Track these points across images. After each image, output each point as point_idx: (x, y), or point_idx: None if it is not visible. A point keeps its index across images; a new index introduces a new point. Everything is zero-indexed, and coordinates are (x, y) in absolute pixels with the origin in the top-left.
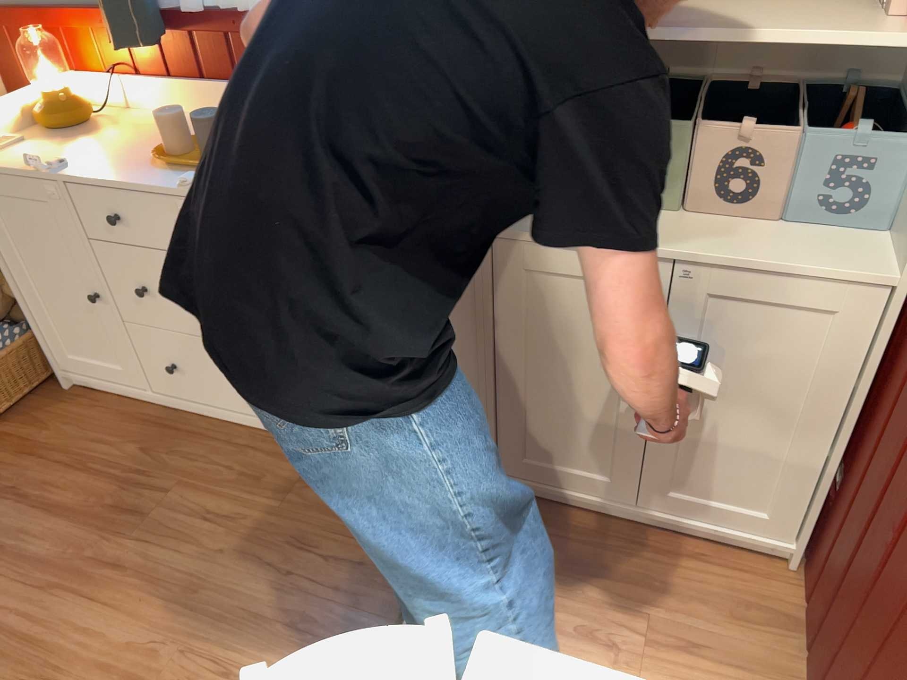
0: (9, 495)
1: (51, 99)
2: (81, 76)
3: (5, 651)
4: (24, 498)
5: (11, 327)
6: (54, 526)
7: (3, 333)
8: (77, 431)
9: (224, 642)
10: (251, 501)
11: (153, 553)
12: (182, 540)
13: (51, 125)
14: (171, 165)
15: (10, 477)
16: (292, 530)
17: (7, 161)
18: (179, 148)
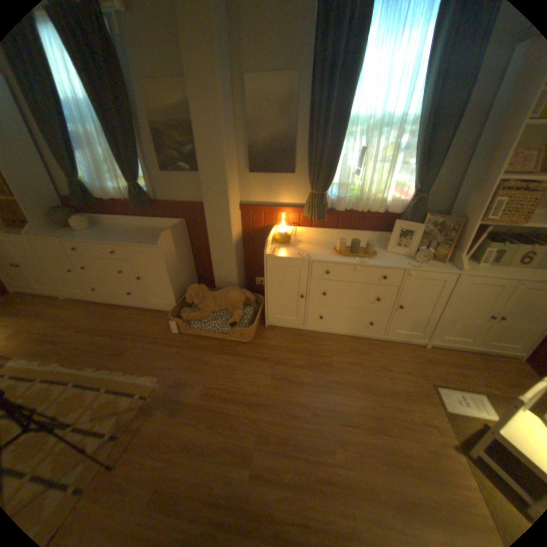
0: (277, 365)
1: (278, 233)
2: (286, 226)
3: (324, 417)
4: (283, 366)
5: (246, 307)
6: (302, 374)
7: (246, 310)
8: (280, 341)
9: (391, 404)
10: (359, 359)
11: (343, 379)
12: (349, 374)
13: (281, 241)
14: (343, 255)
15: (271, 359)
16: (380, 367)
17: (279, 253)
18: (342, 249)
